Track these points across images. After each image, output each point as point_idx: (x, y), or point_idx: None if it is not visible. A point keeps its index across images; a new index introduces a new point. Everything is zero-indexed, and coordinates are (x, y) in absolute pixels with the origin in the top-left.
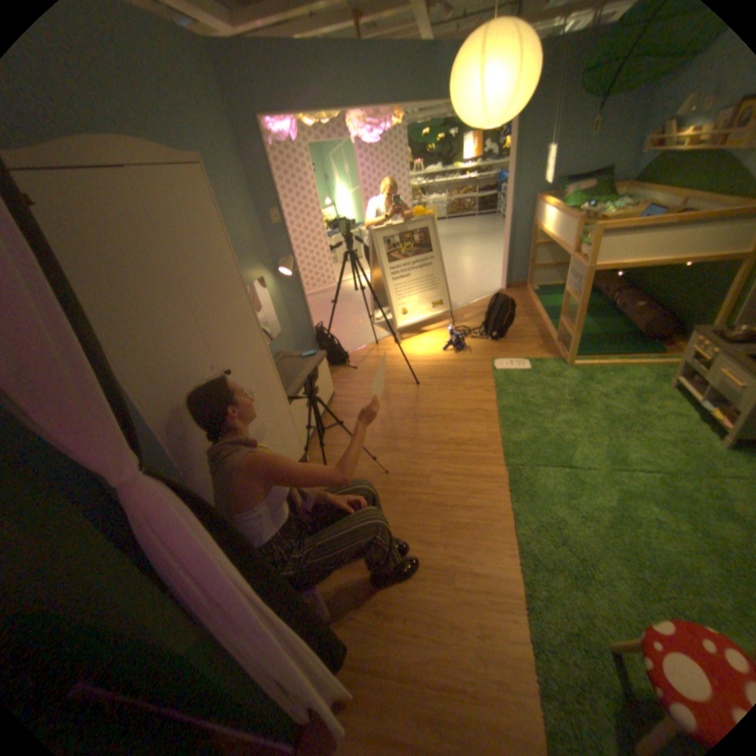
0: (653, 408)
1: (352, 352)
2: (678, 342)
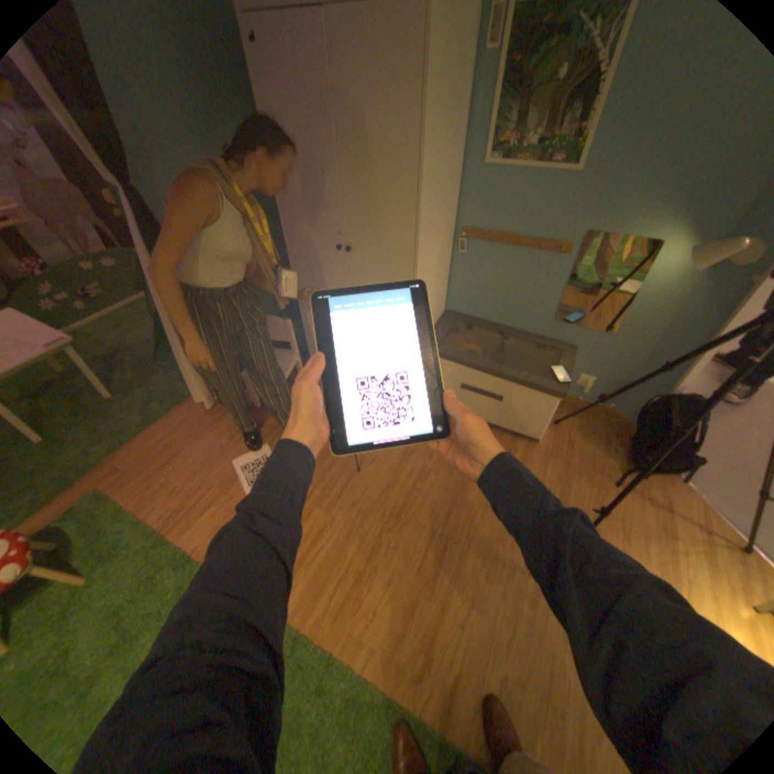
0: None
1: (695, 496)
2: None
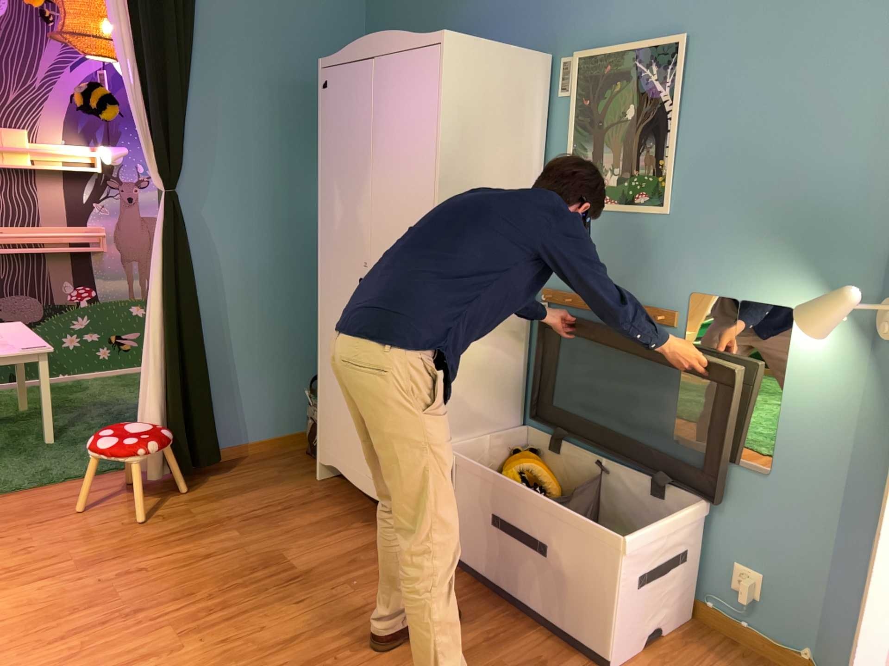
0: None
1: None
2: None
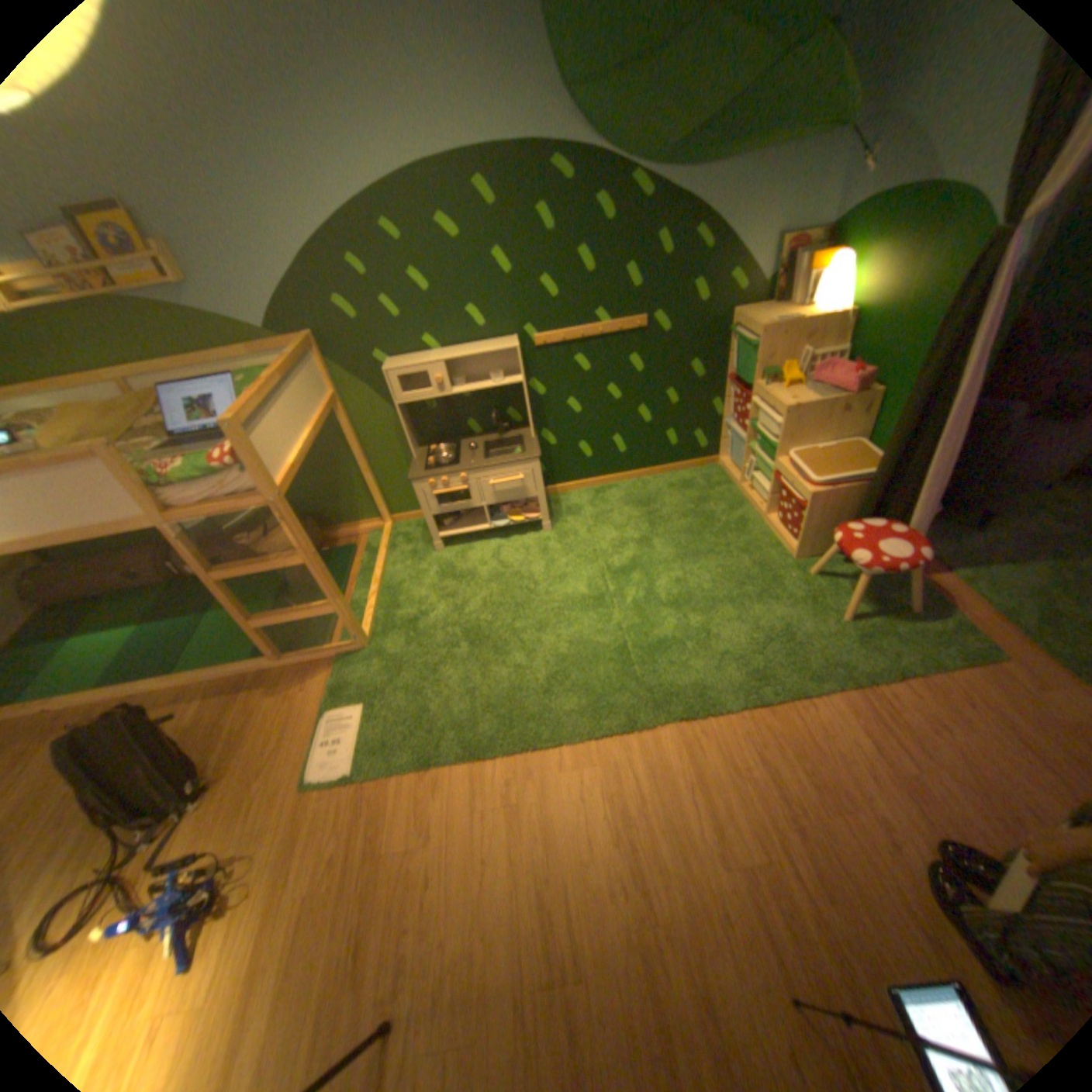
0: (481, 569)
1: None
2: (336, 533)
